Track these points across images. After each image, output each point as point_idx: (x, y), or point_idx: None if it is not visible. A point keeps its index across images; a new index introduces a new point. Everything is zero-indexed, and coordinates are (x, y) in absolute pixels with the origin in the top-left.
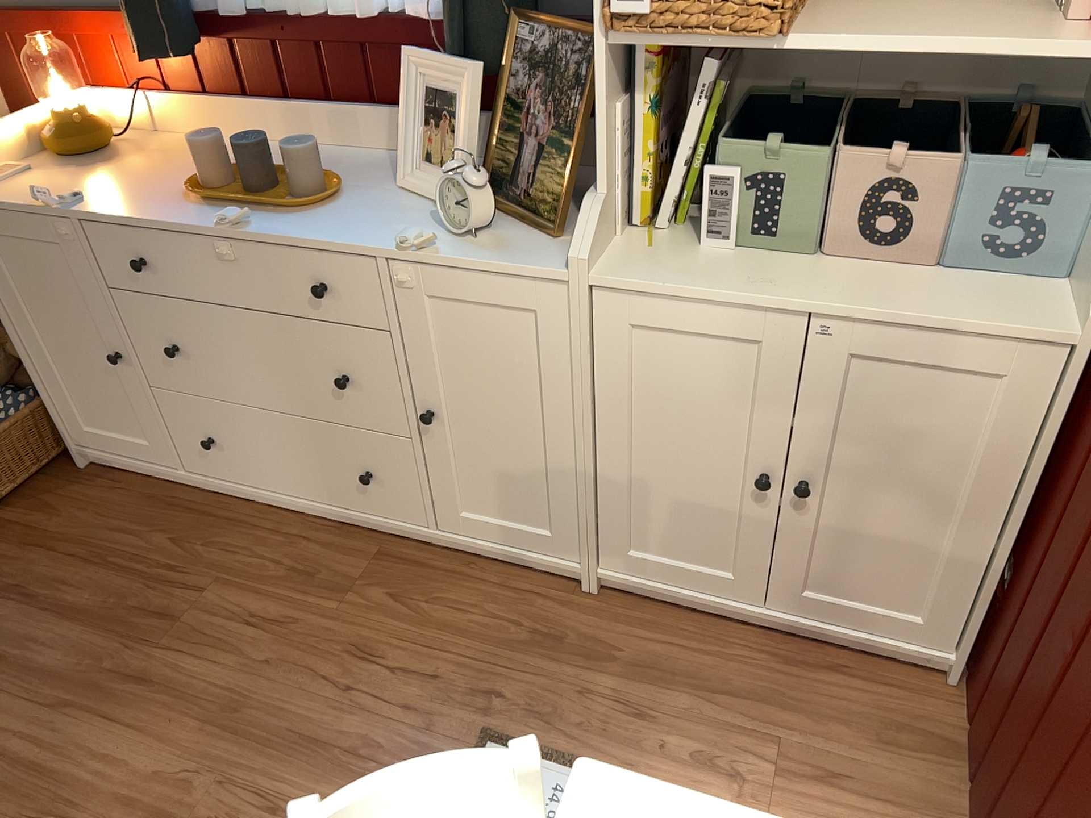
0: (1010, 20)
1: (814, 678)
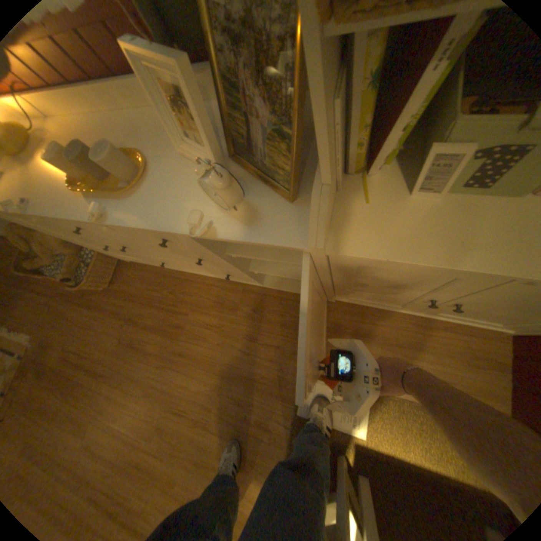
0: None
1: (438, 339)
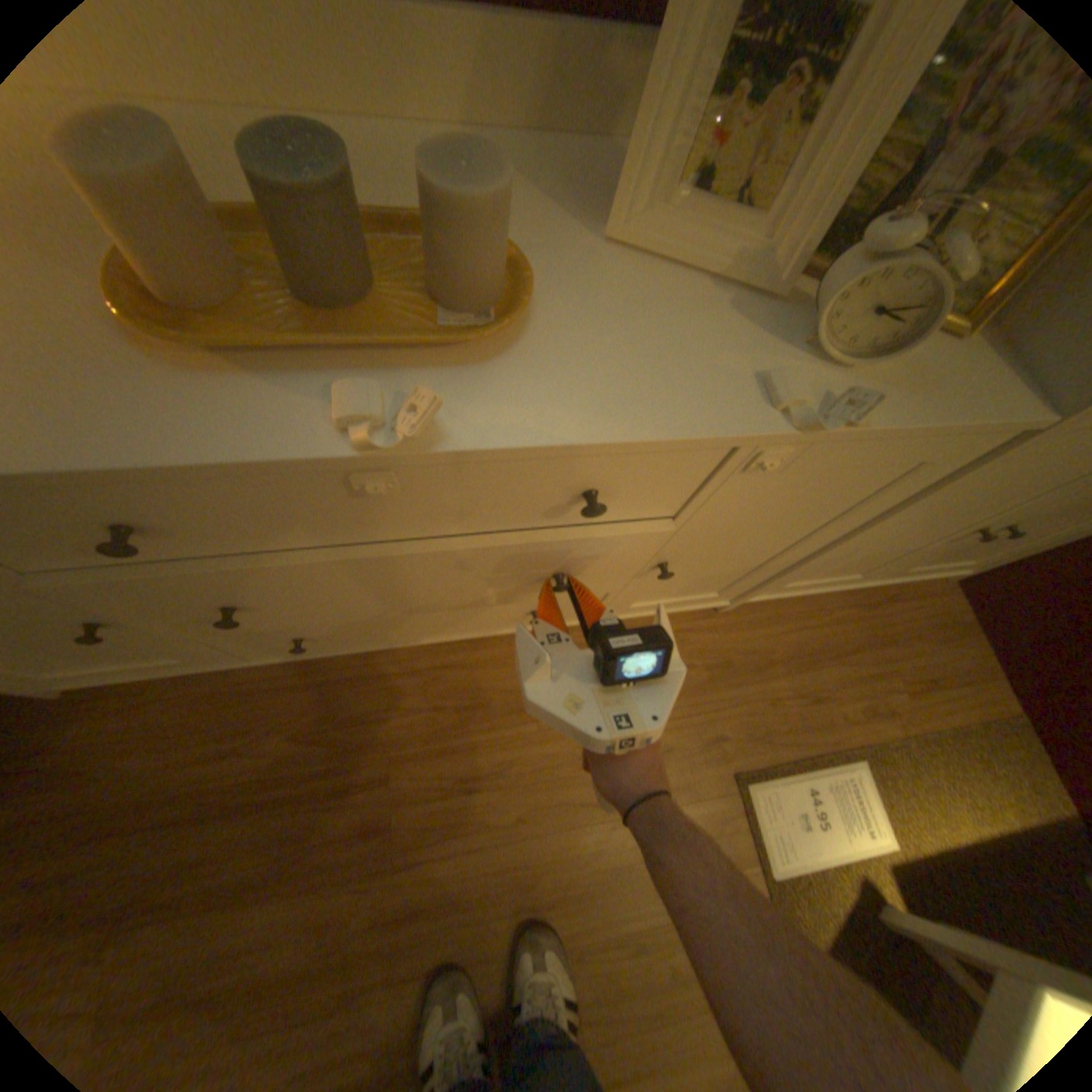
0: None
1: (891, 618)
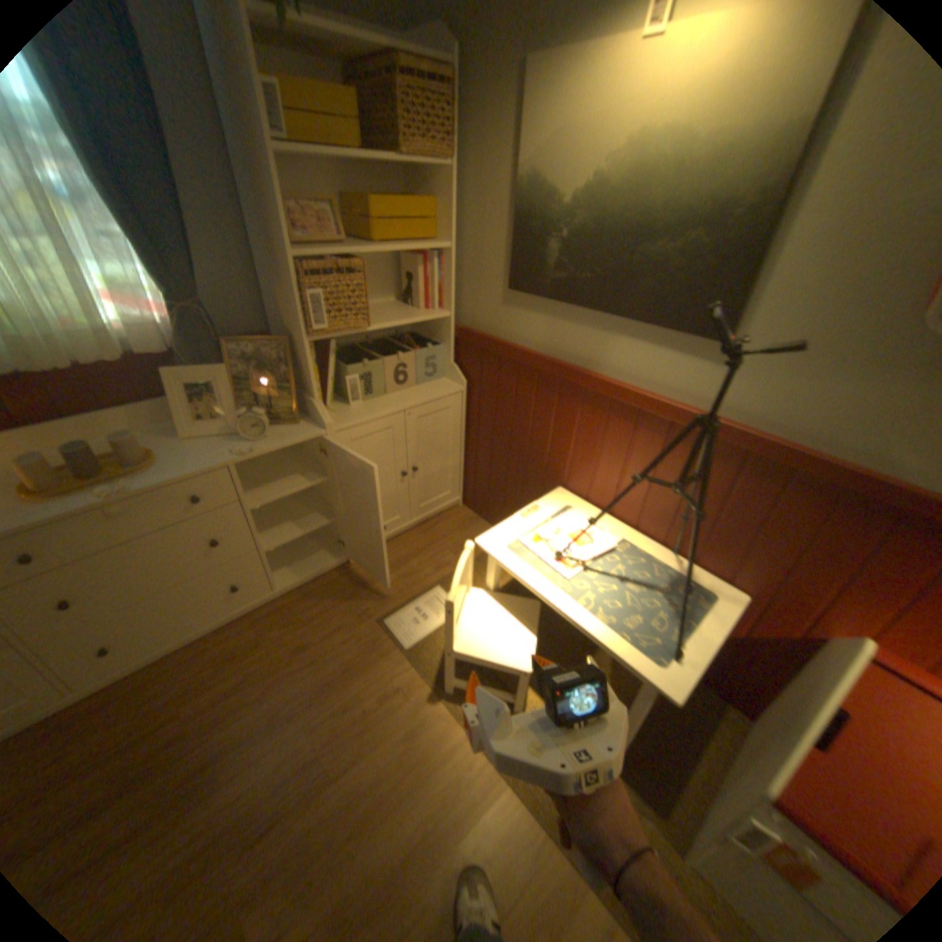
0: (402, 309)
1: (436, 530)
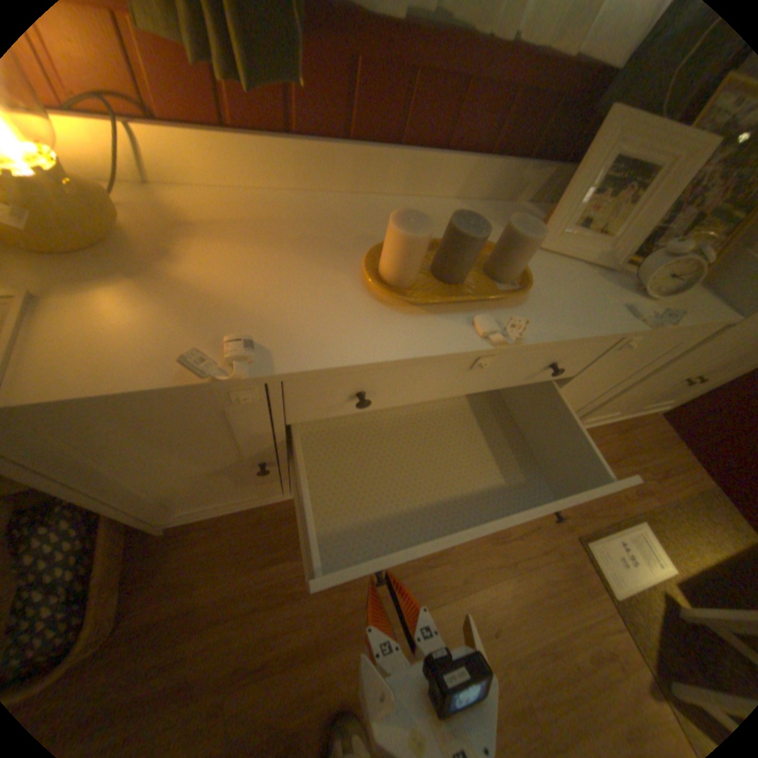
0: None
1: (634, 437)
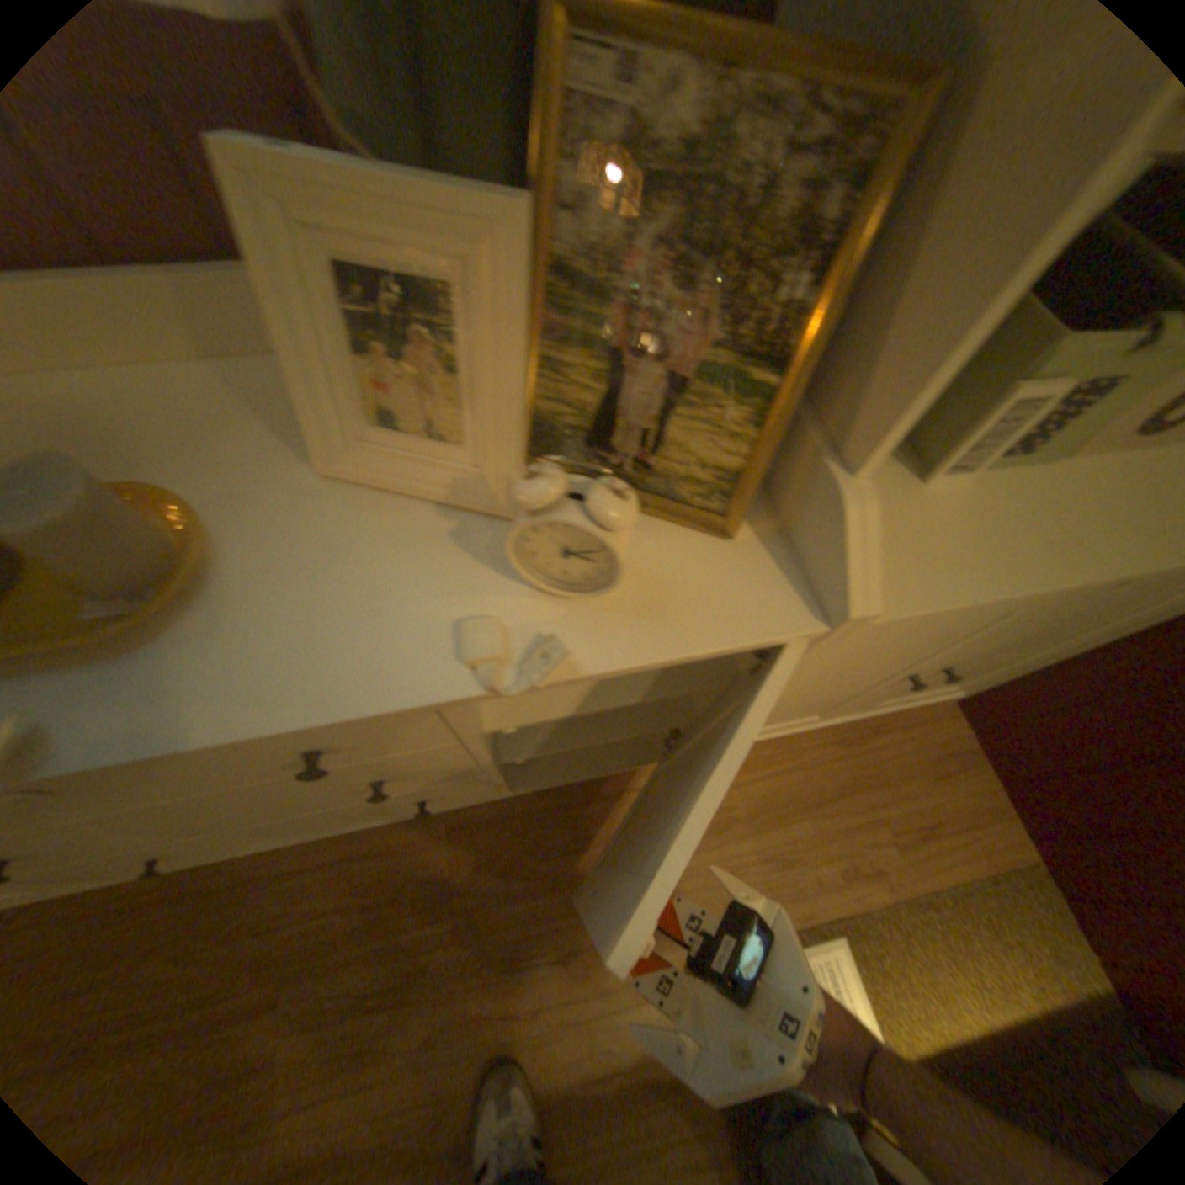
0: None
1: (877, 754)
